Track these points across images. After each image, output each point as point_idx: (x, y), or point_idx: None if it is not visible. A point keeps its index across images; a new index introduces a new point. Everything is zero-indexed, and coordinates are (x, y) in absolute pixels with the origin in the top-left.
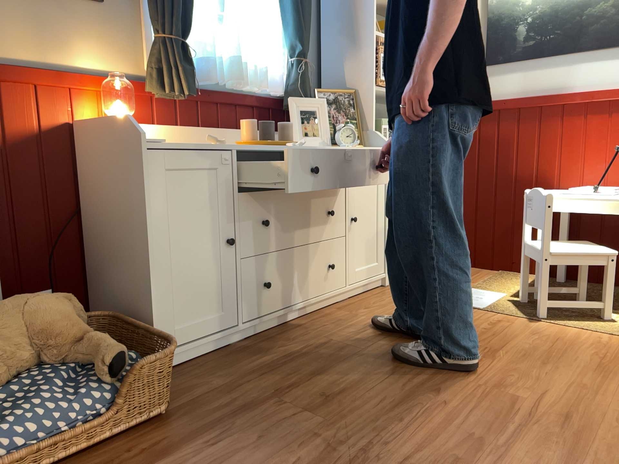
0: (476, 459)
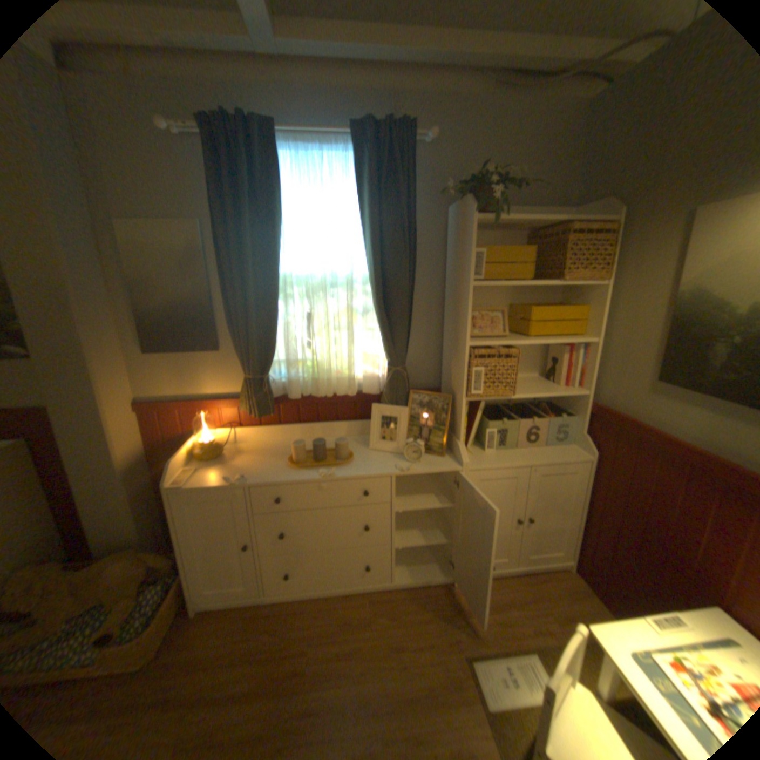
0: None
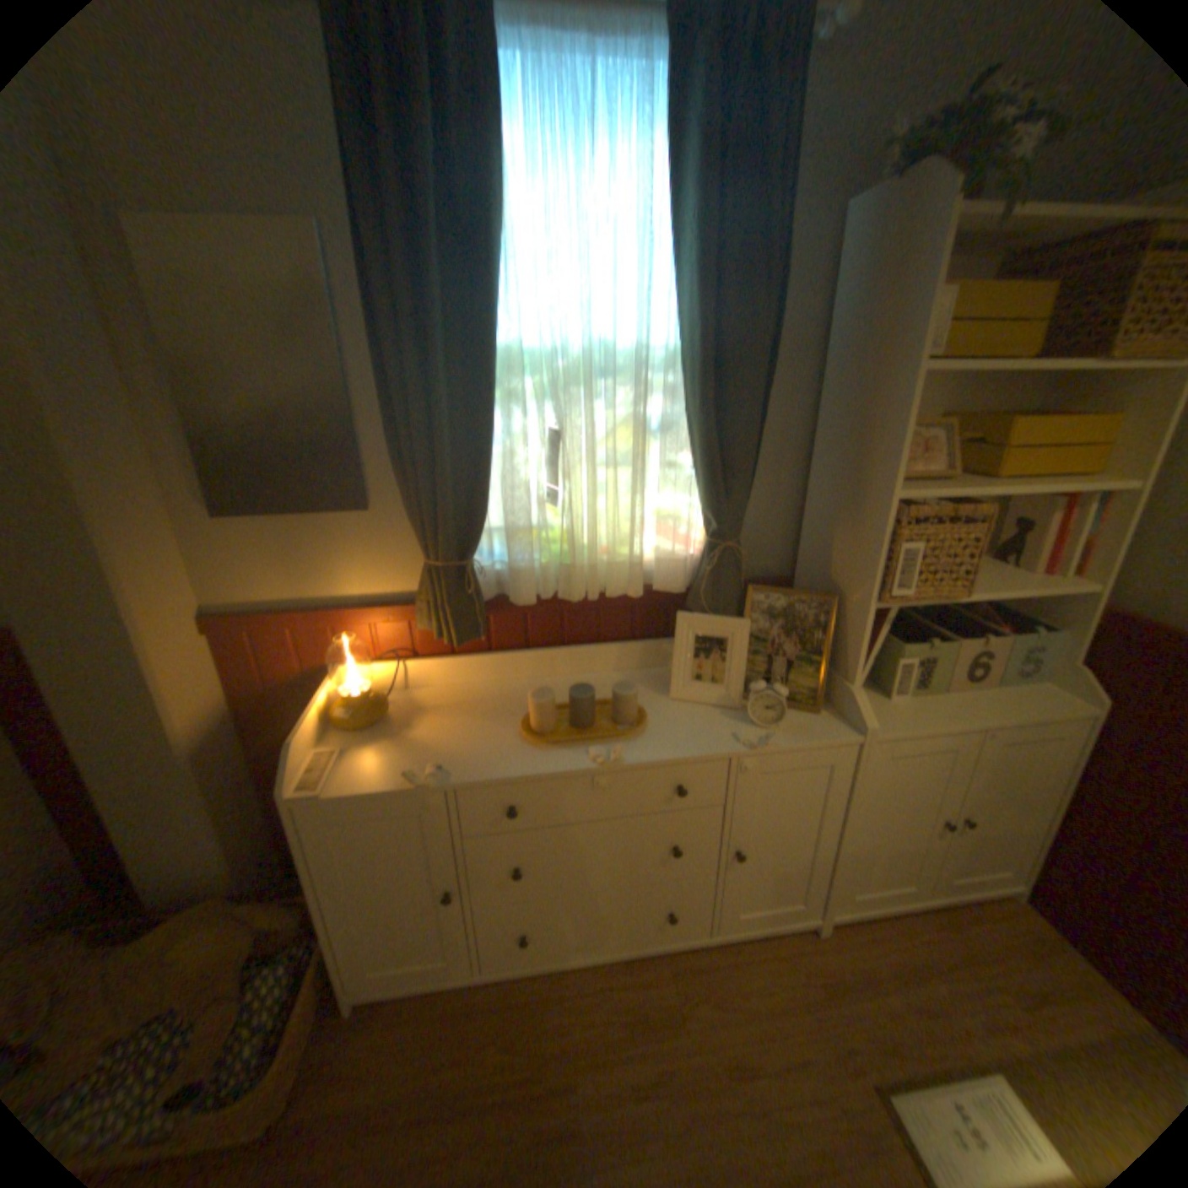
0: None
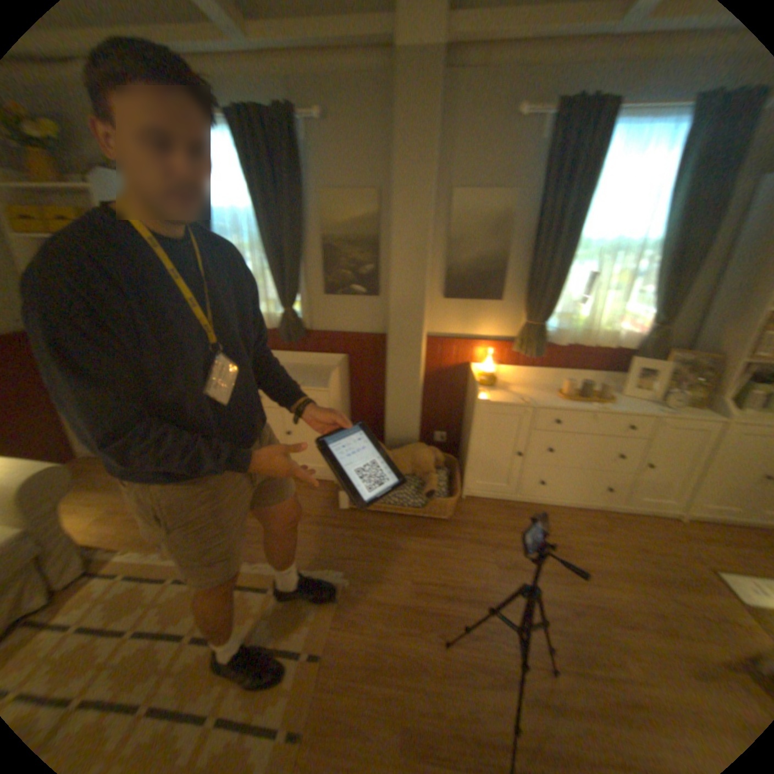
0: (539, 660)
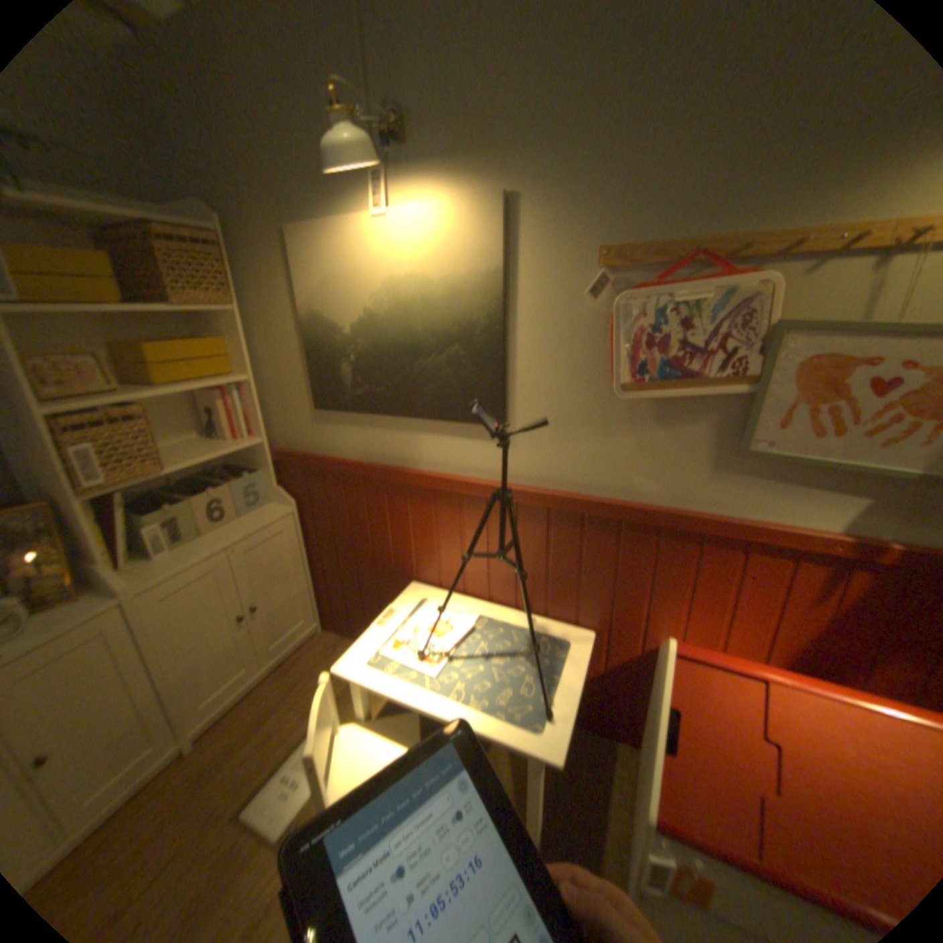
0: None
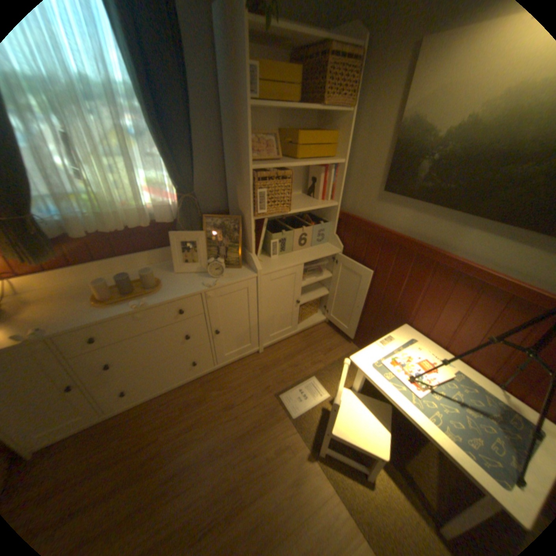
0: None
